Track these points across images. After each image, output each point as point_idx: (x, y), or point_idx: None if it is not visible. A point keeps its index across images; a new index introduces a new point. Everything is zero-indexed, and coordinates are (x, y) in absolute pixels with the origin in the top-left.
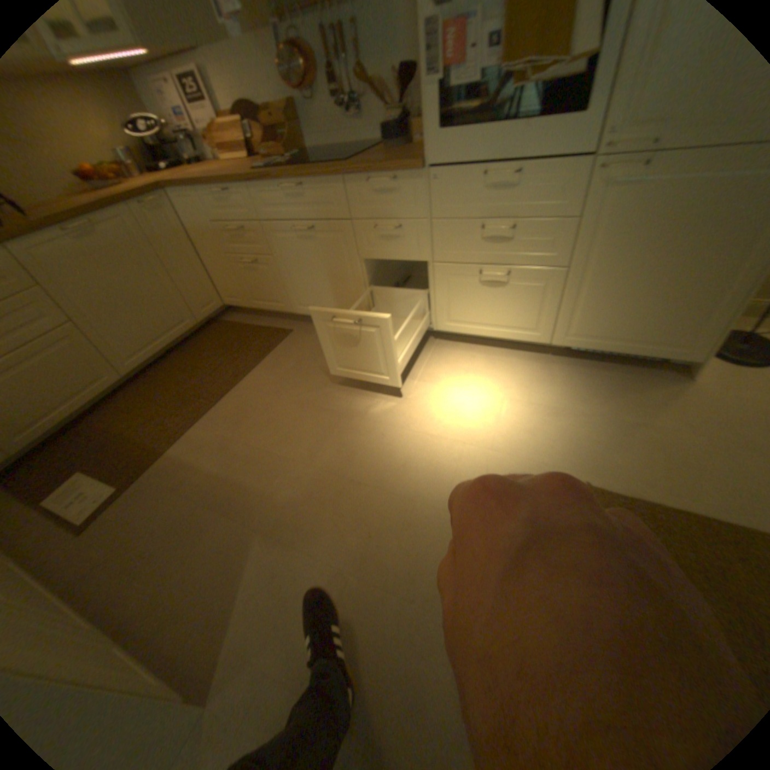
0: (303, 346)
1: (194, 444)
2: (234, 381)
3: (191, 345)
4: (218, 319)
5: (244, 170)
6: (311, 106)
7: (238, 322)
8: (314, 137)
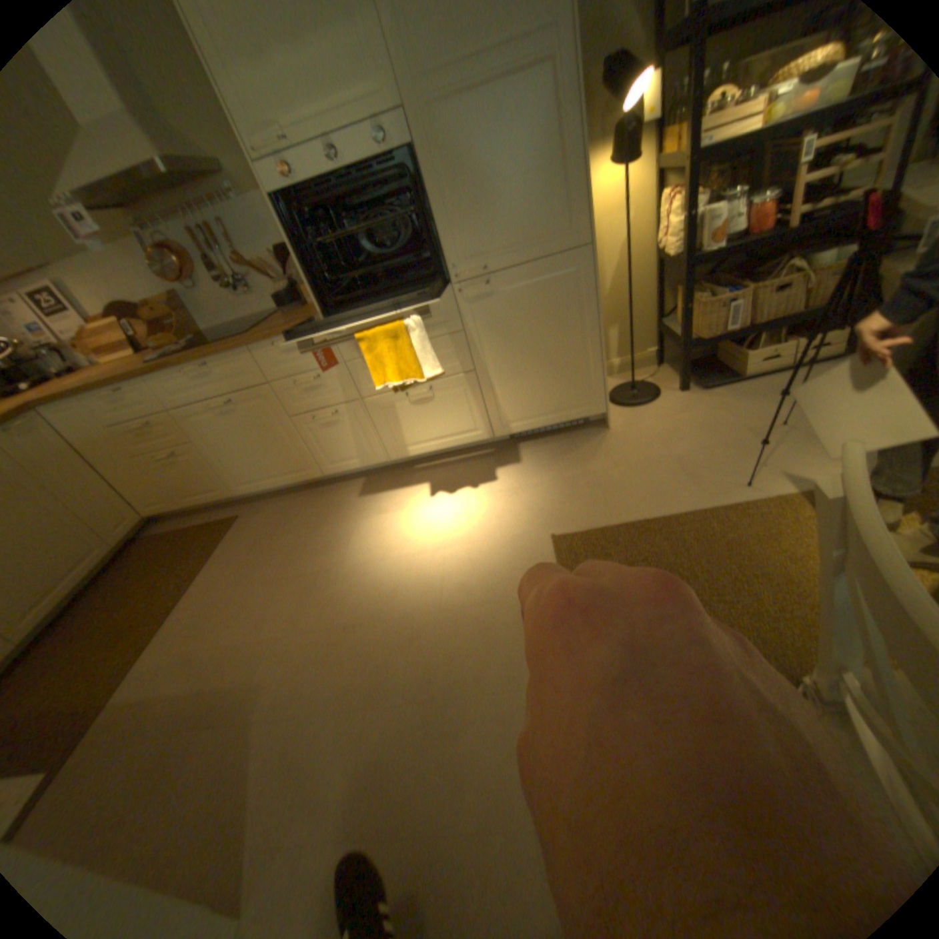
0: (254, 527)
1: (145, 677)
2: (179, 592)
3: (108, 578)
4: (138, 537)
5: (135, 367)
6: (195, 294)
7: (165, 532)
8: (207, 320)
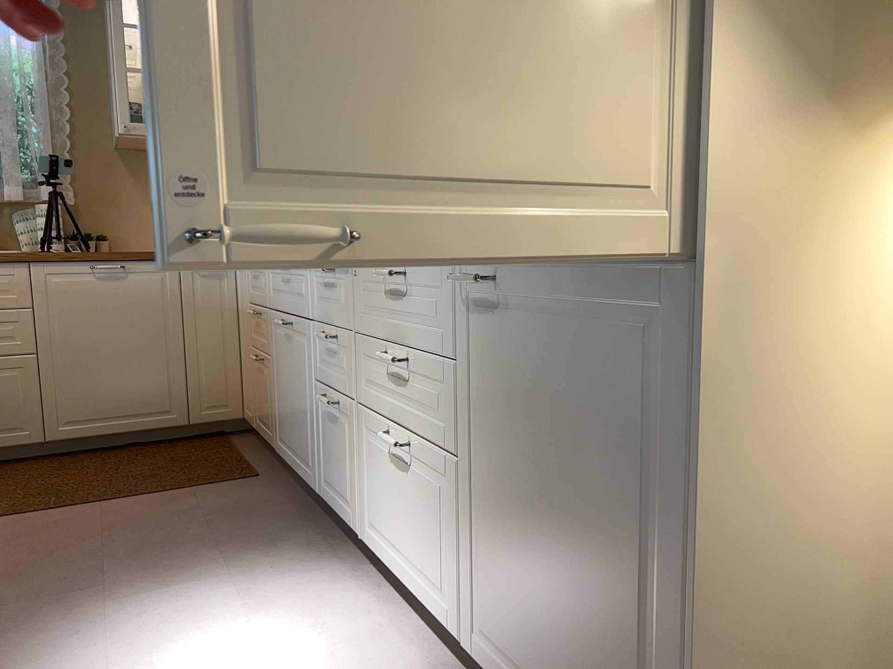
0: (231, 497)
1: None
2: (108, 498)
3: (156, 448)
4: (227, 435)
5: None
6: None
7: (234, 445)
8: None
